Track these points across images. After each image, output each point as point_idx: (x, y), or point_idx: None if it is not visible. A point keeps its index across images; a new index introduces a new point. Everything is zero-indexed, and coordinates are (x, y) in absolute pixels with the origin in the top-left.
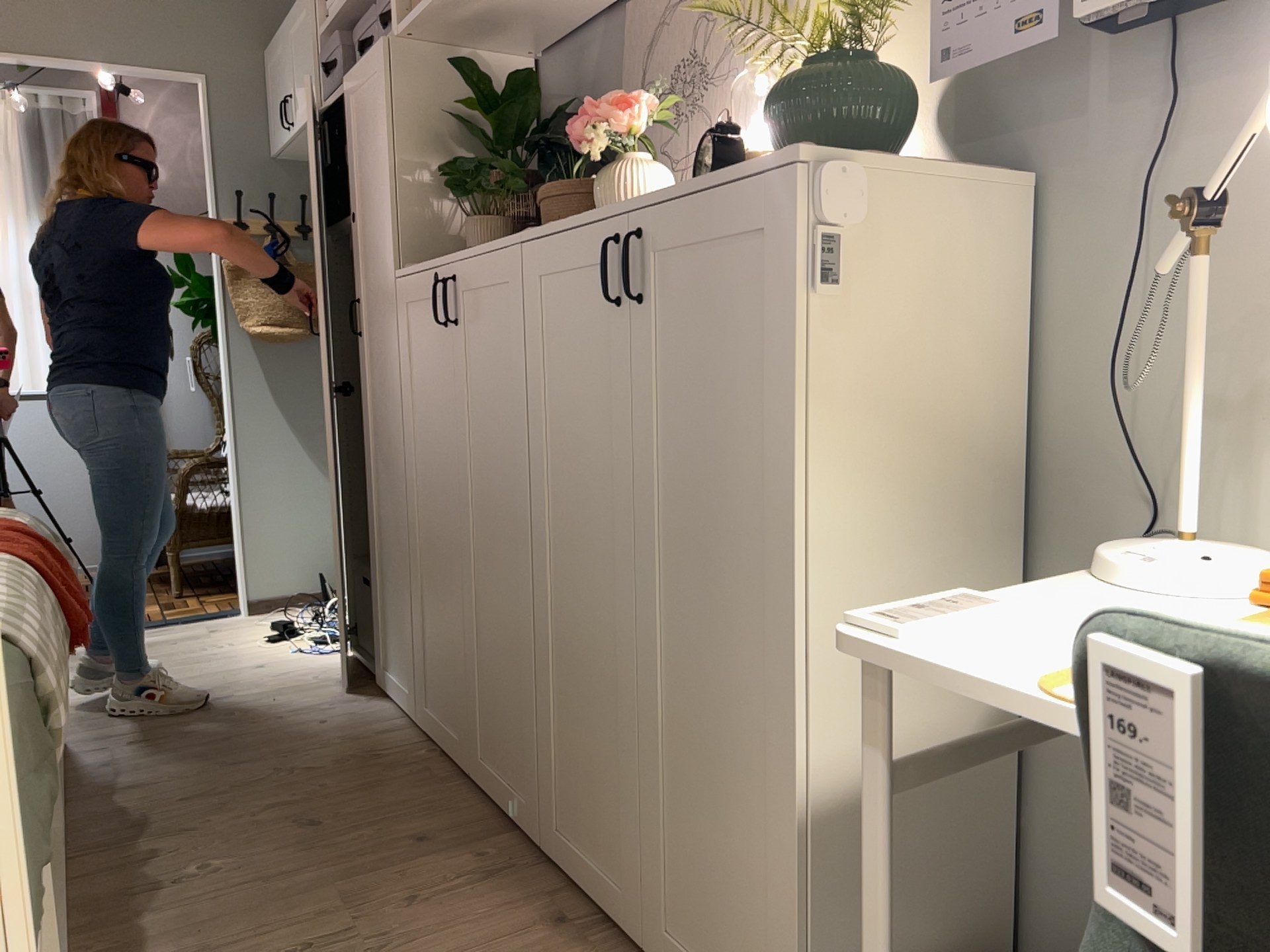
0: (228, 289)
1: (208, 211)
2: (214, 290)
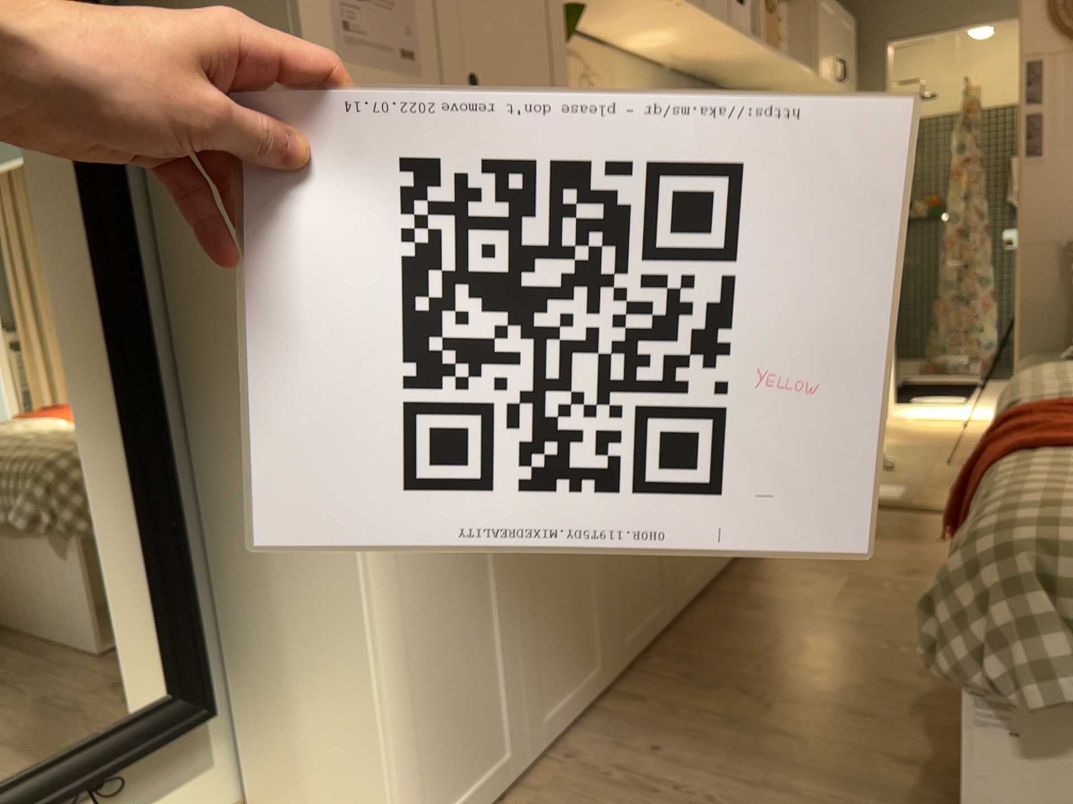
0: None
1: None
2: None
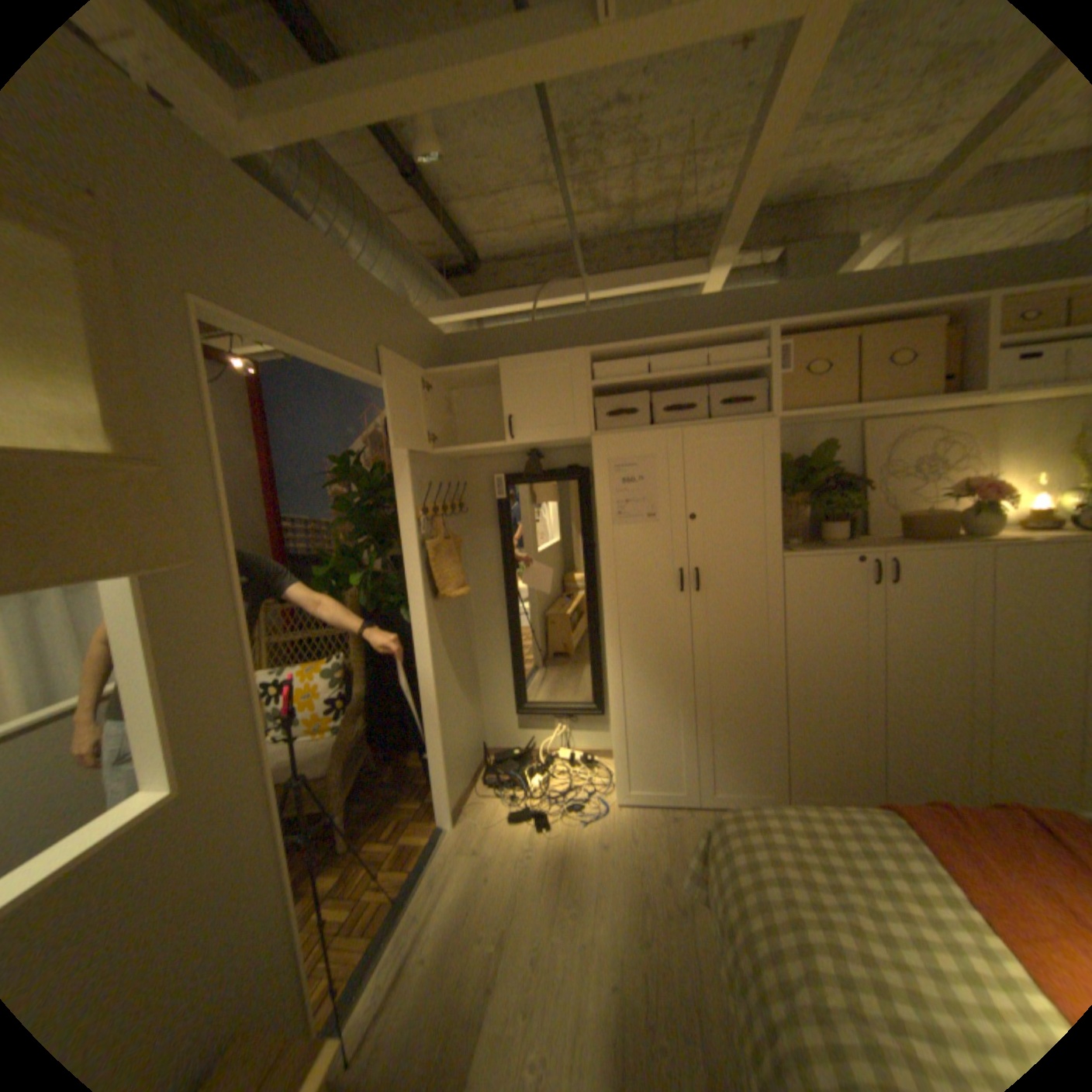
0: (422, 565)
1: (399, 501)
2: (407, 567)
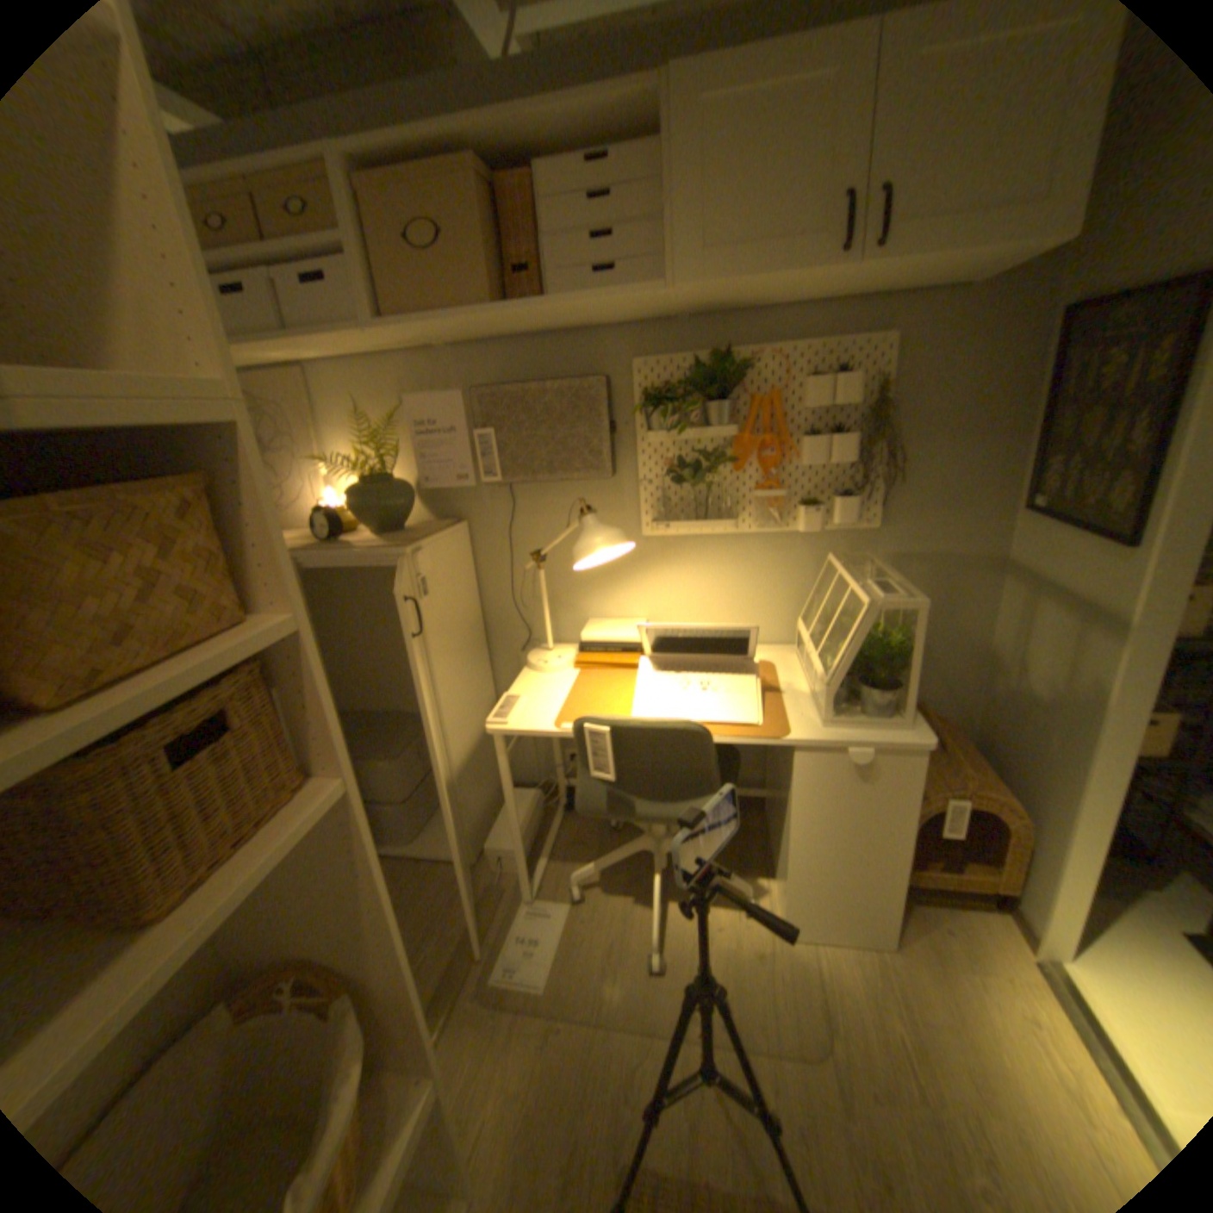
0: None
1: None
2: None
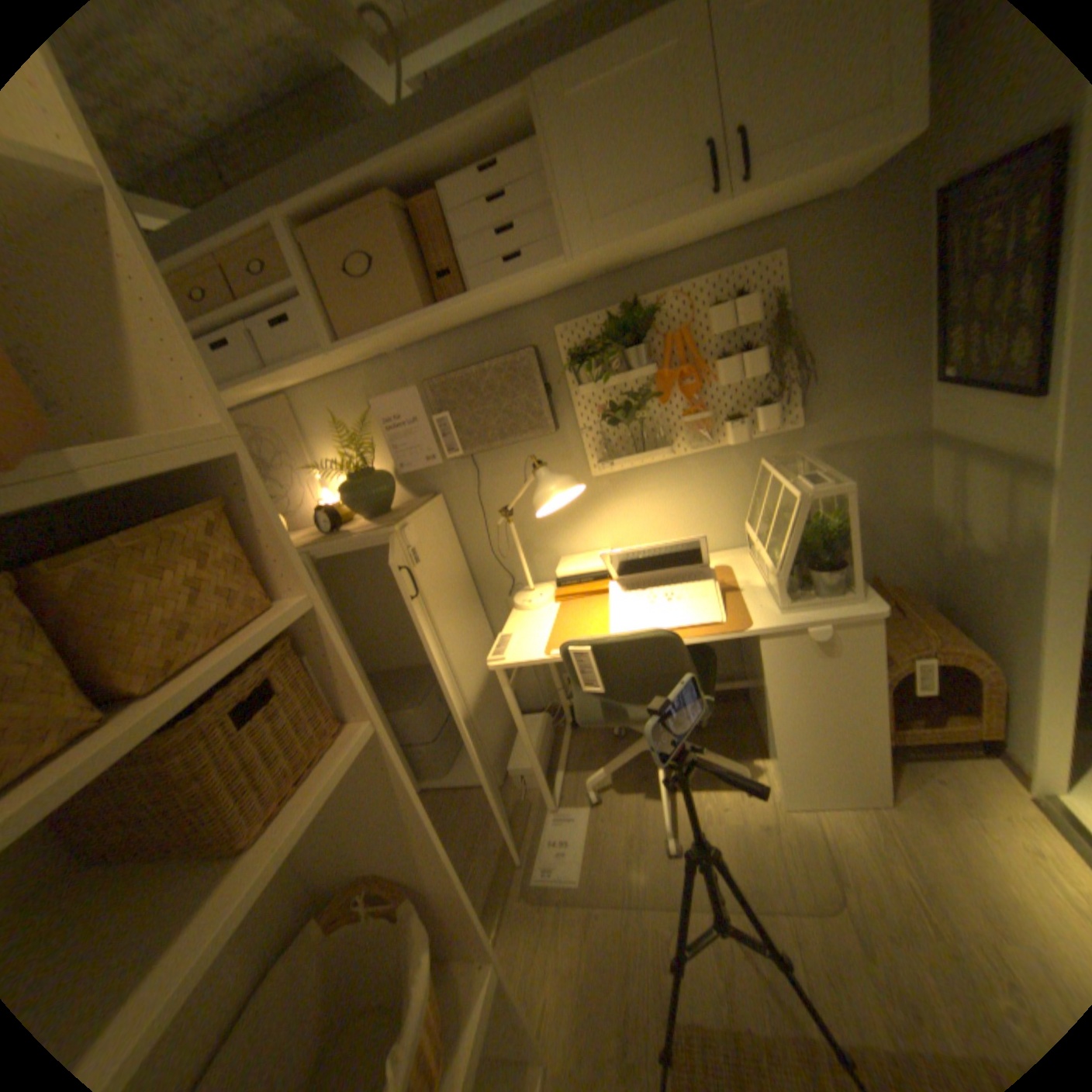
0: None
1: None
2: None
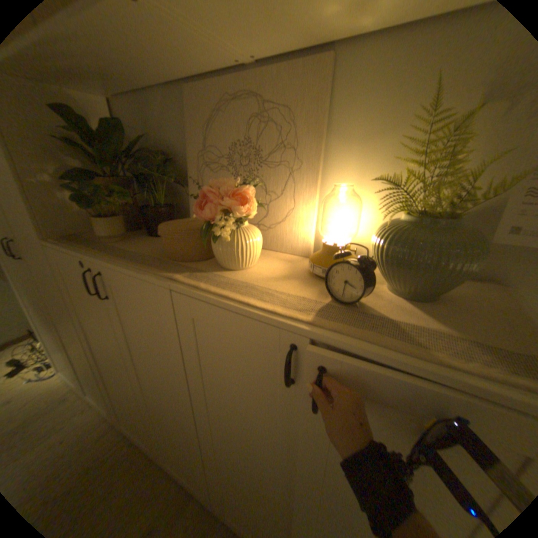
0: None
1: None
2: None
